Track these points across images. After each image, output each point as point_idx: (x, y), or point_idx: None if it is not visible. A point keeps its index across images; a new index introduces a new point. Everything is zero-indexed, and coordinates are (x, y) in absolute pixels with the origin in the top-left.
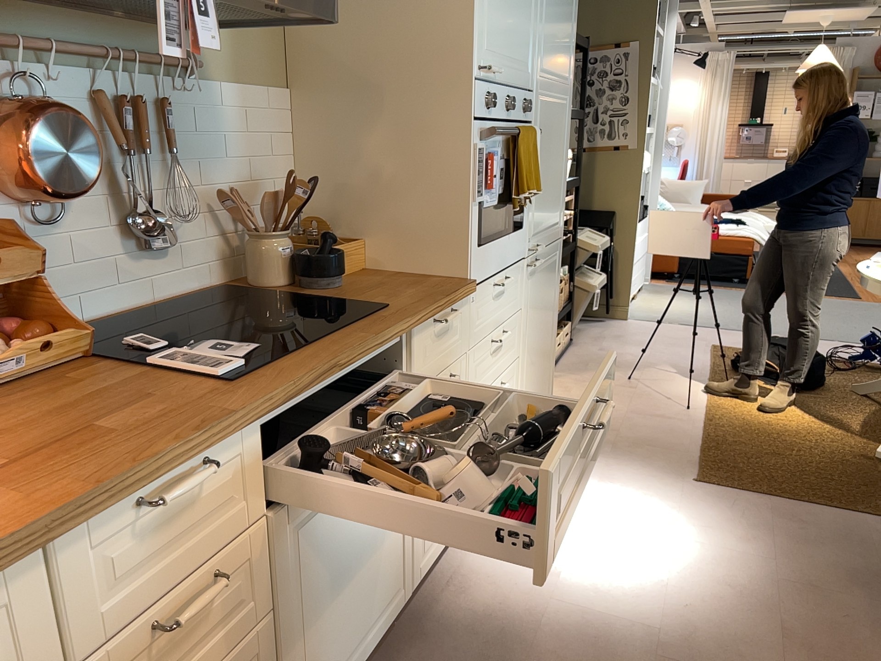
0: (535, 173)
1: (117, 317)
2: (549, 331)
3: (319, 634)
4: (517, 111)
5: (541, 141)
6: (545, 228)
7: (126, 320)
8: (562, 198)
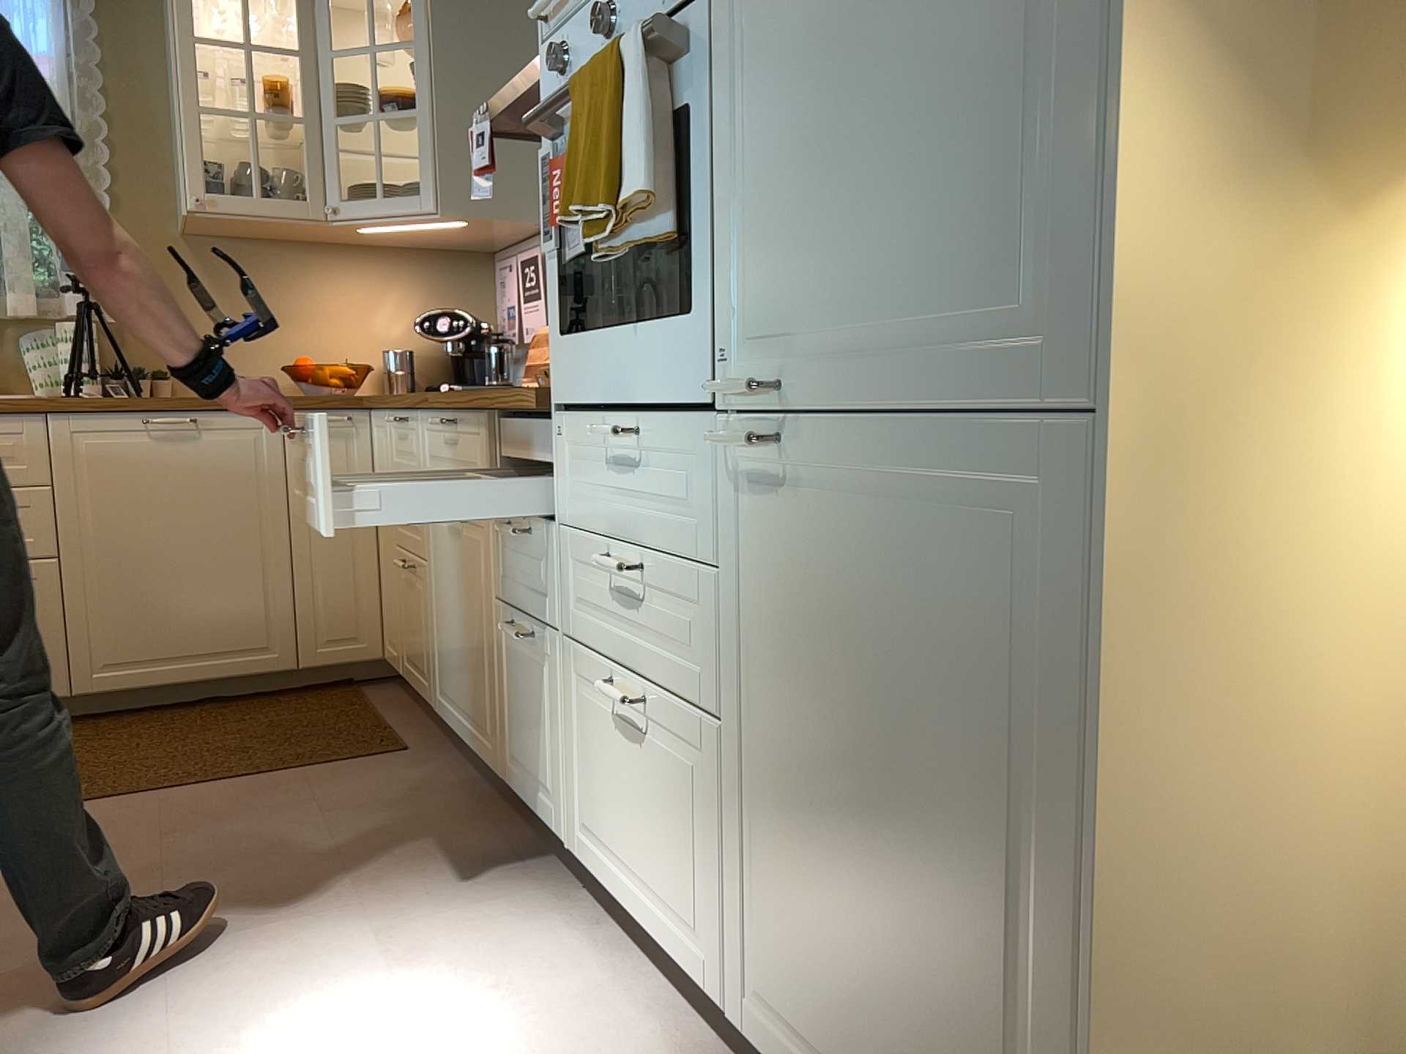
0: (612, 155)
1: None
2: (980, 895)
3: (443, 637)
4: (643, 9)
5: (772, 5)
6: (860, 331)
7: None
8: (1071, 173)
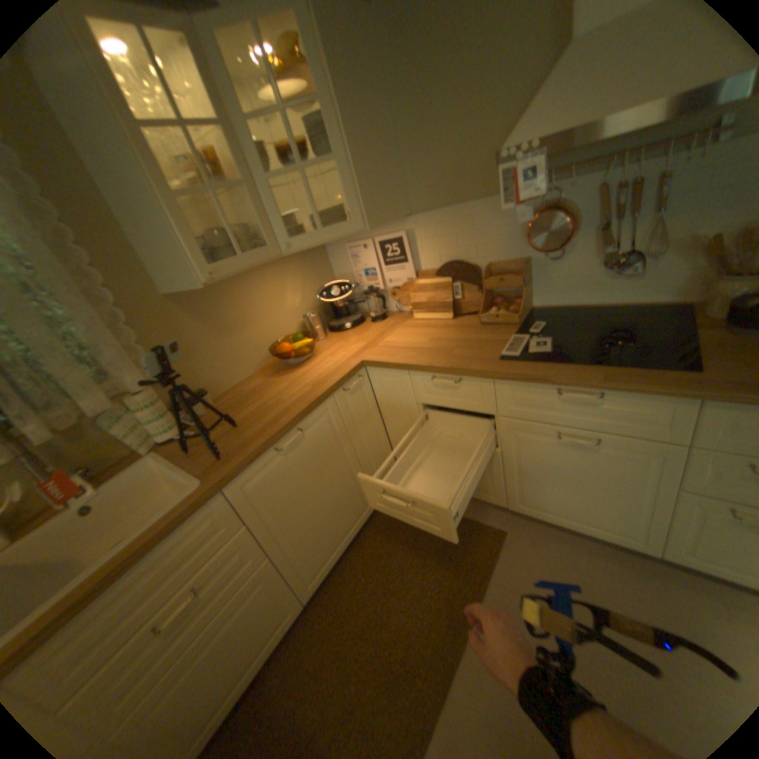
0: None
1: (589, 306)
2: None
3: (537, 486)
4: None
5: None
6: None
7: (595, 309)
8: None
